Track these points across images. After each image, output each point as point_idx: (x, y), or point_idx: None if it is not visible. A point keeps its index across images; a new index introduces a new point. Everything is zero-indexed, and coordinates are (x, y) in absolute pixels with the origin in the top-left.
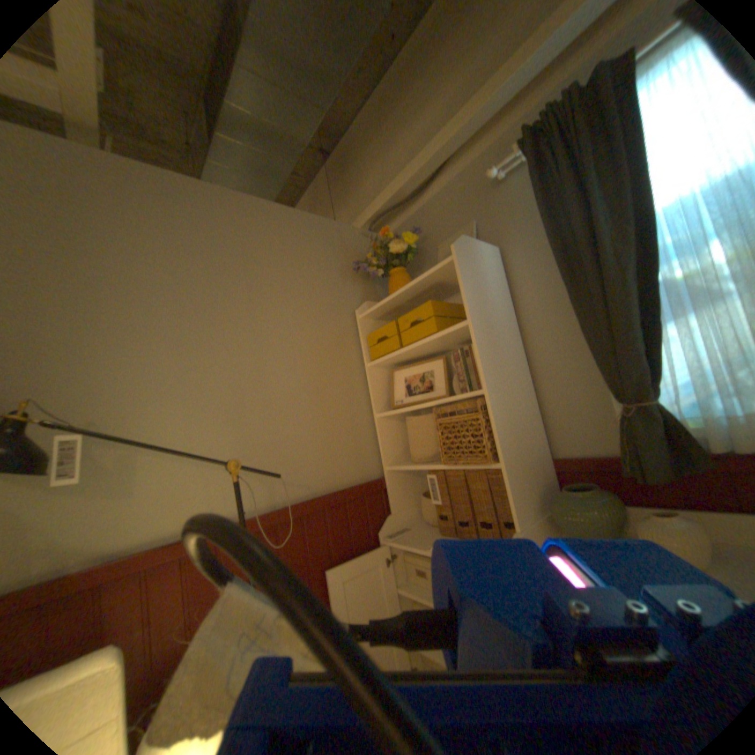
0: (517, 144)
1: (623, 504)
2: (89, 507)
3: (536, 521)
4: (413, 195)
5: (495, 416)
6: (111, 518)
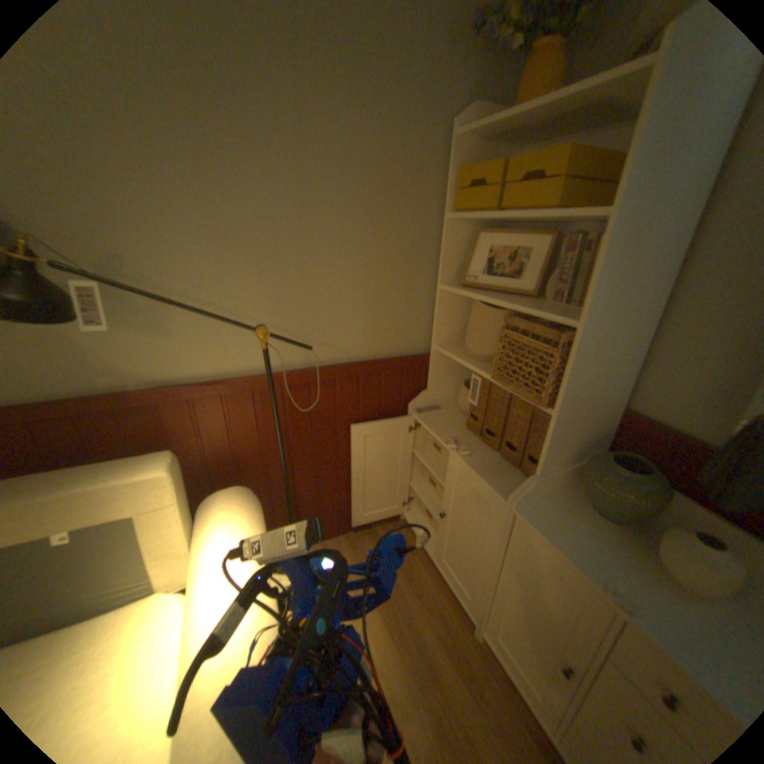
0: None
1: (671, 500)
2: (133, 339)
3: (562, 470)
4: None
5: (576, 361)
6: (155, 352)
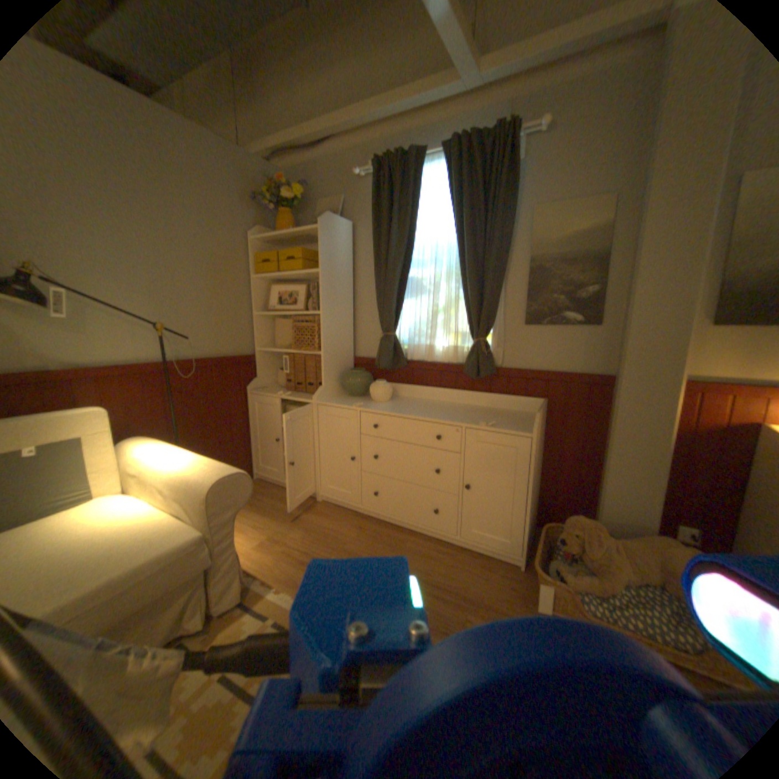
0: (371, 162)
1: (370, 378)
2: (56, 334)
3: (332, 383)
4: (308, 144)
5: (322, 327)
6: (71, 344)
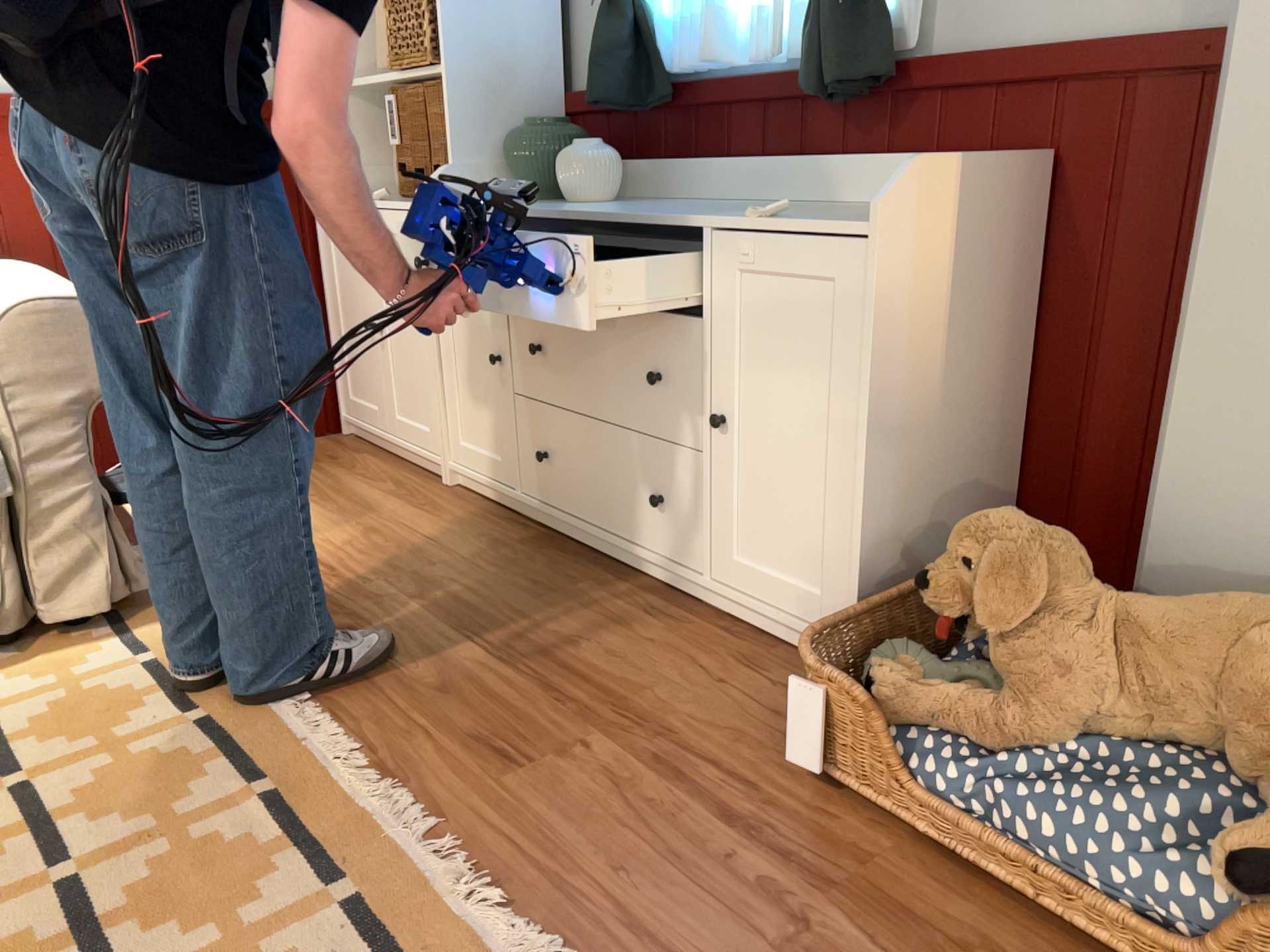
0: None
1: (573, 142)
2: None
3: (483, 164)
4: None
5: None
6: None
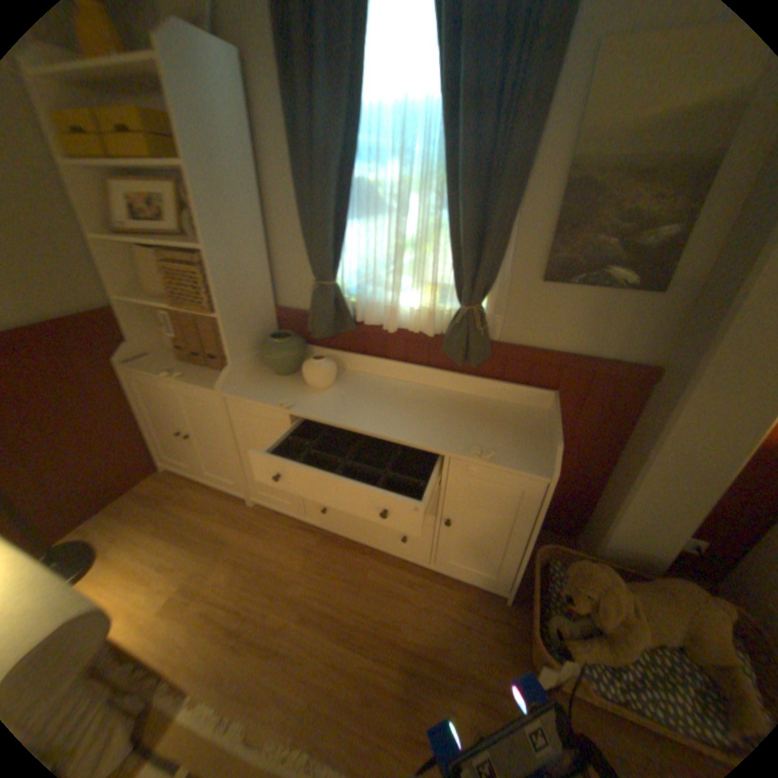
0: None
1: (302, 348)
2: None
3: (245, 357)
4: None
5: (210, 274)
6: None
